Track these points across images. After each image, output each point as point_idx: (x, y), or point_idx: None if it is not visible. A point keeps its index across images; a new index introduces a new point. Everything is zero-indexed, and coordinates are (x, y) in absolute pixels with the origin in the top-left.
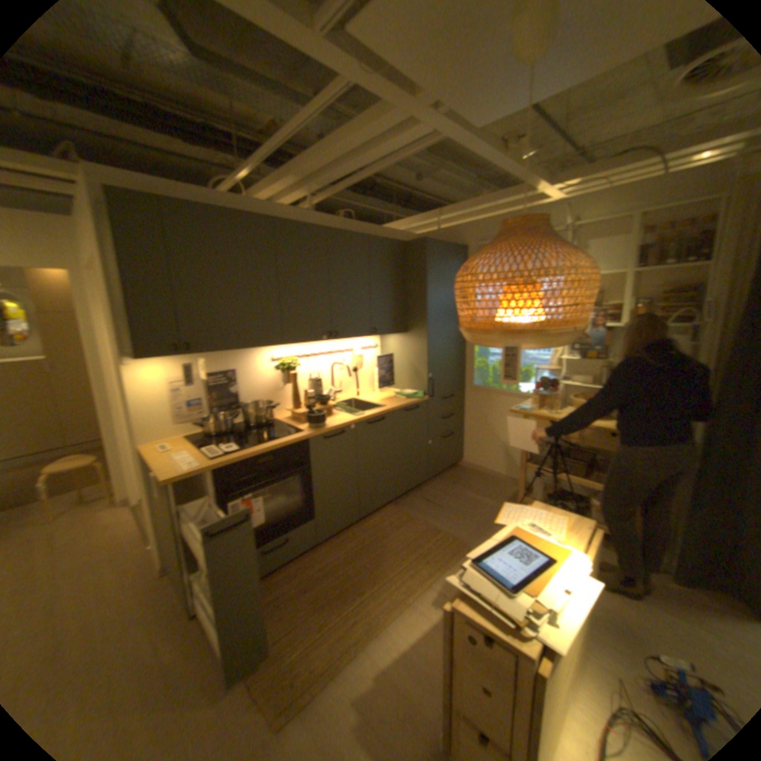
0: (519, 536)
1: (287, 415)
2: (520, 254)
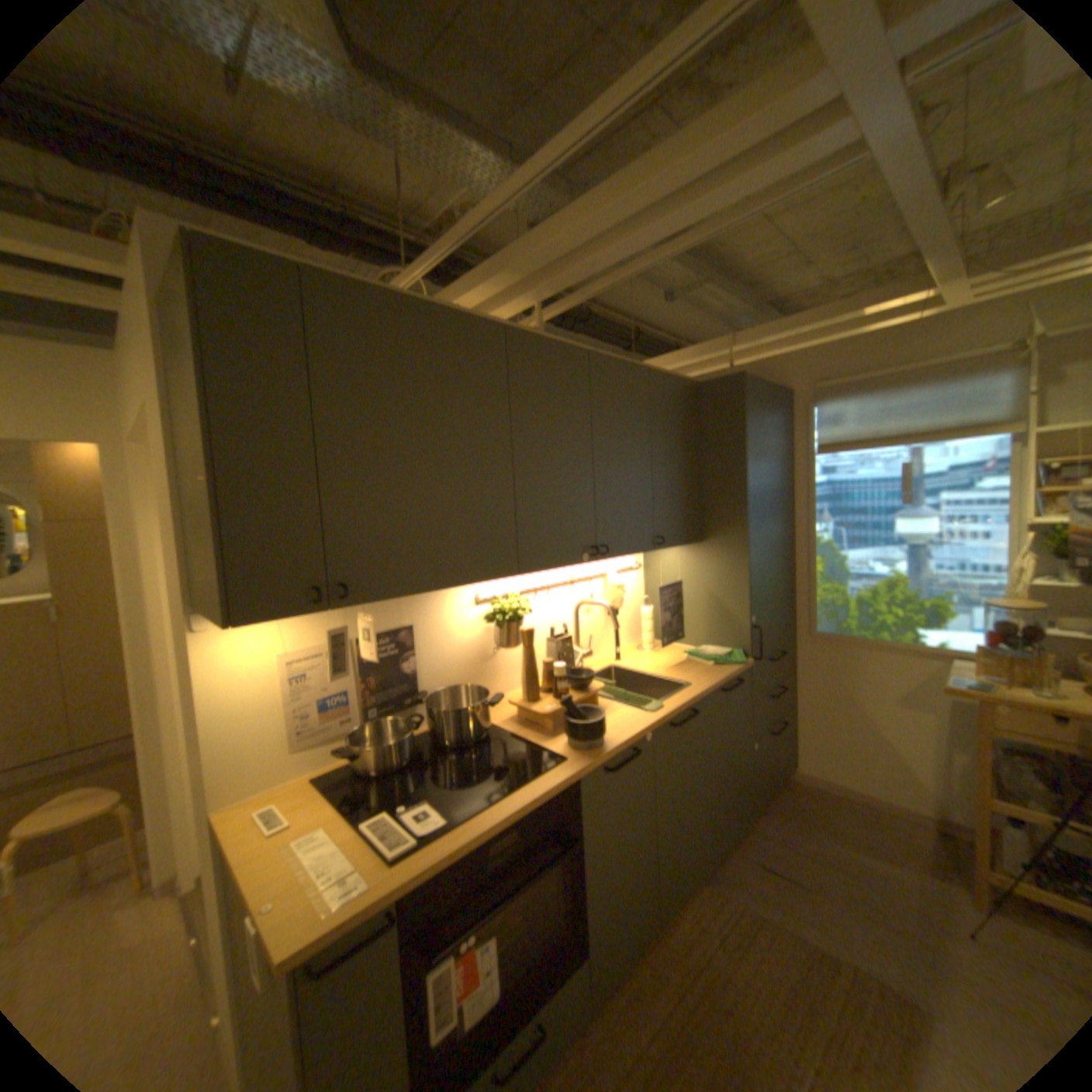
0: None
1: (506, 712)
2: None
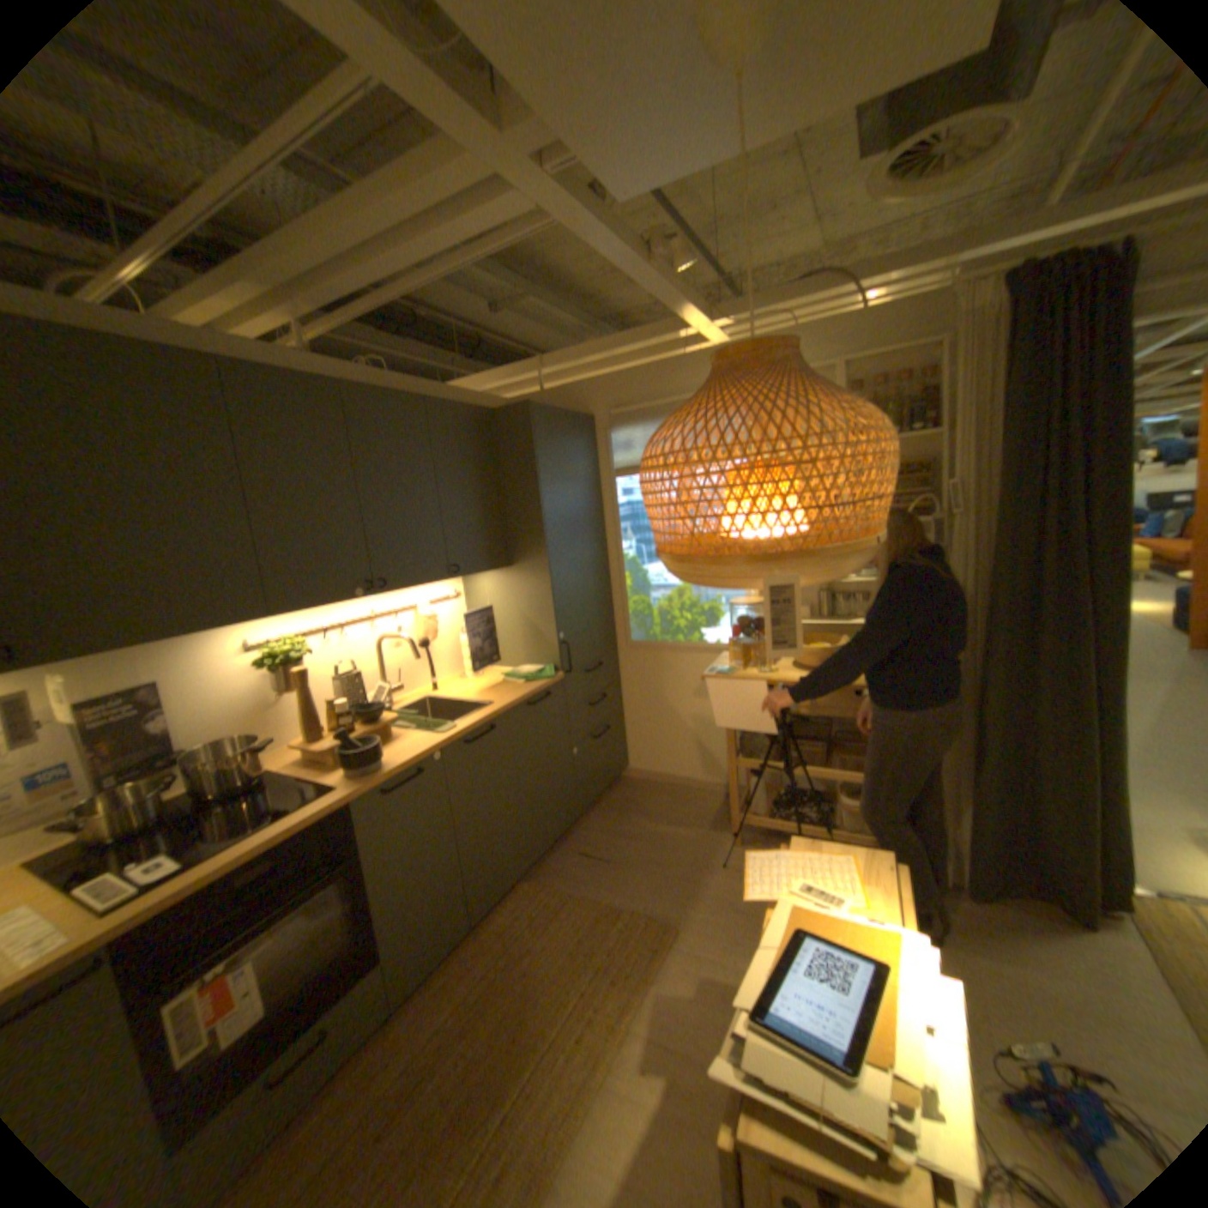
0: (804, 926)
1: (292, 758)
2: (773, 406)
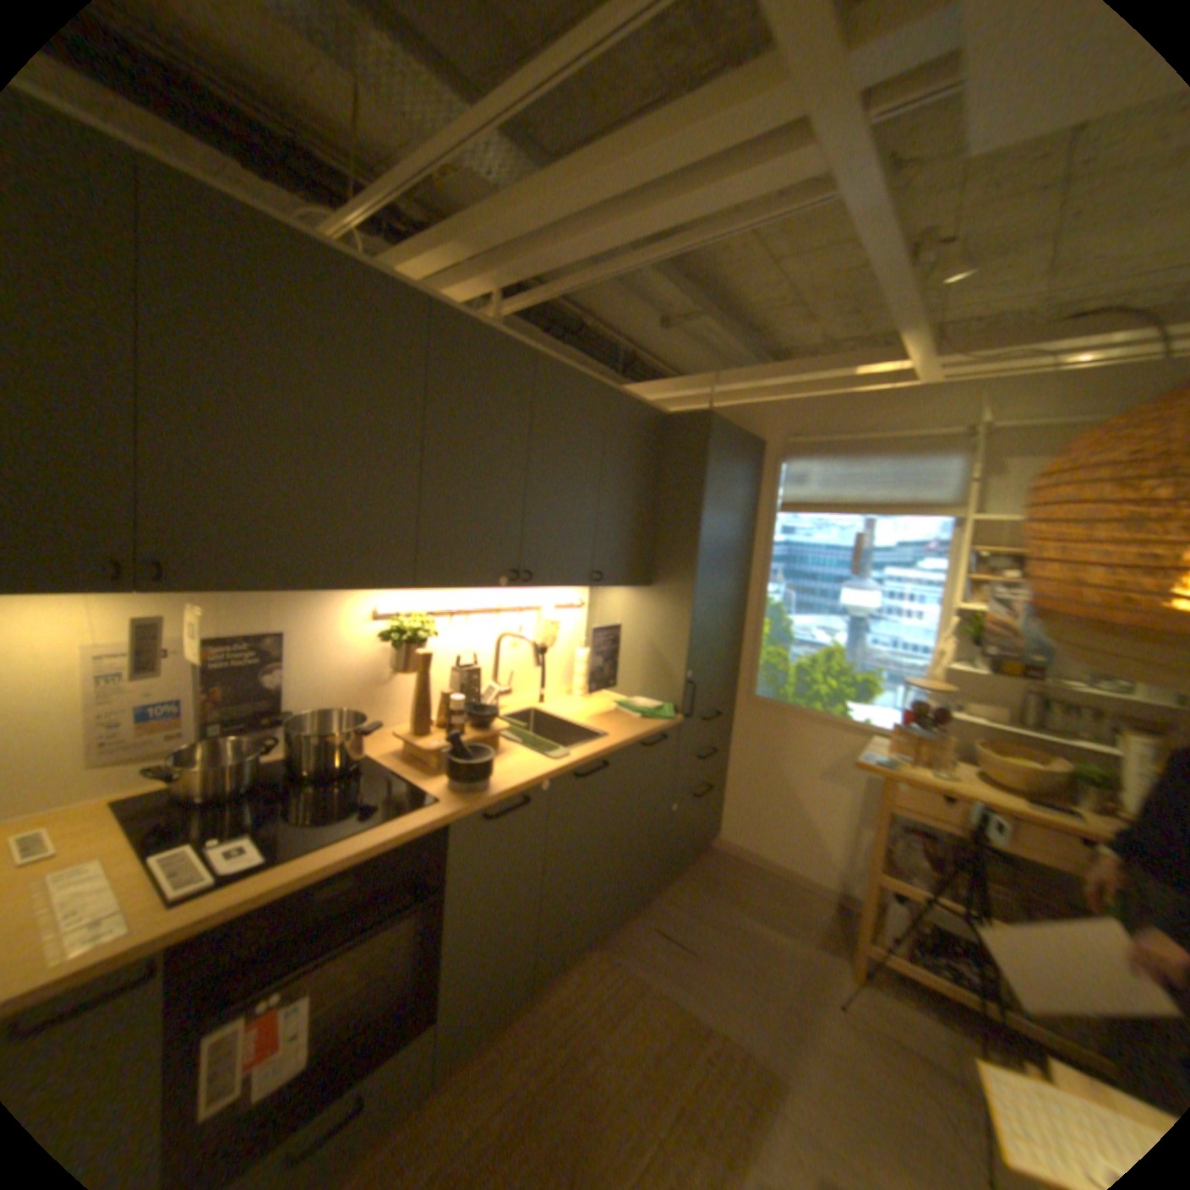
0: None
1: (393, 746)
2: None
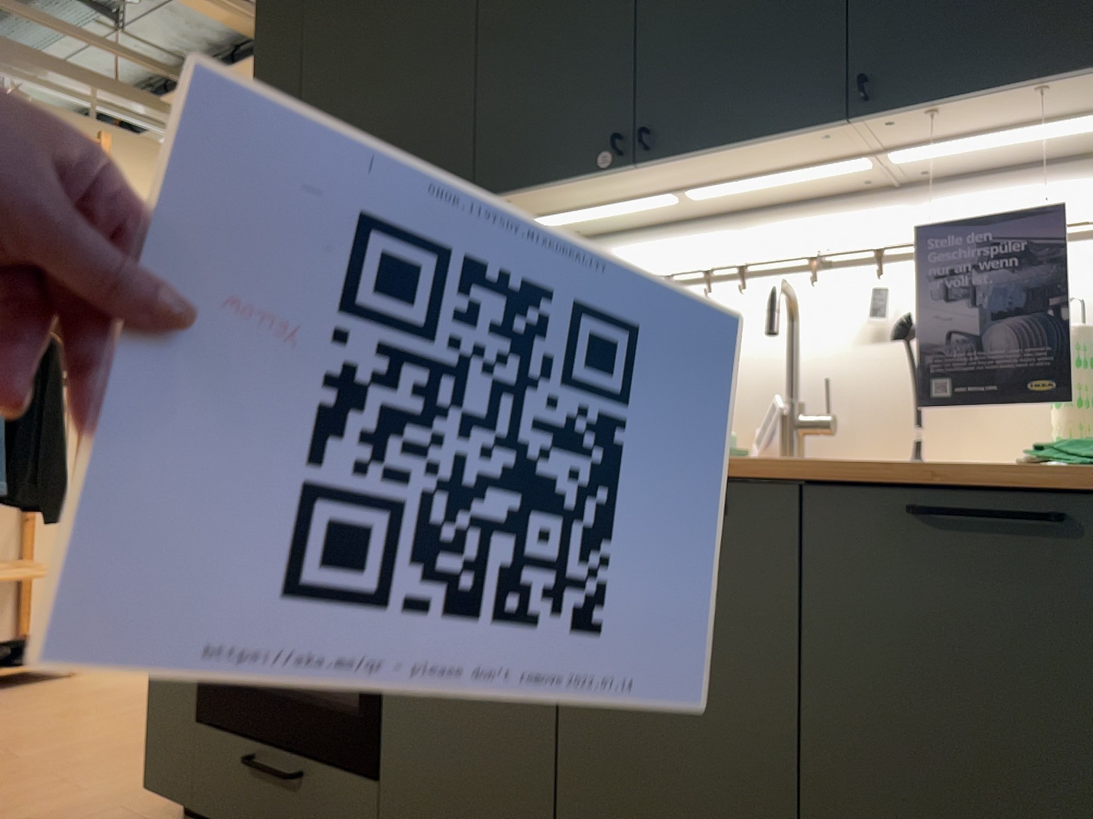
0: None
1: None
2: None
